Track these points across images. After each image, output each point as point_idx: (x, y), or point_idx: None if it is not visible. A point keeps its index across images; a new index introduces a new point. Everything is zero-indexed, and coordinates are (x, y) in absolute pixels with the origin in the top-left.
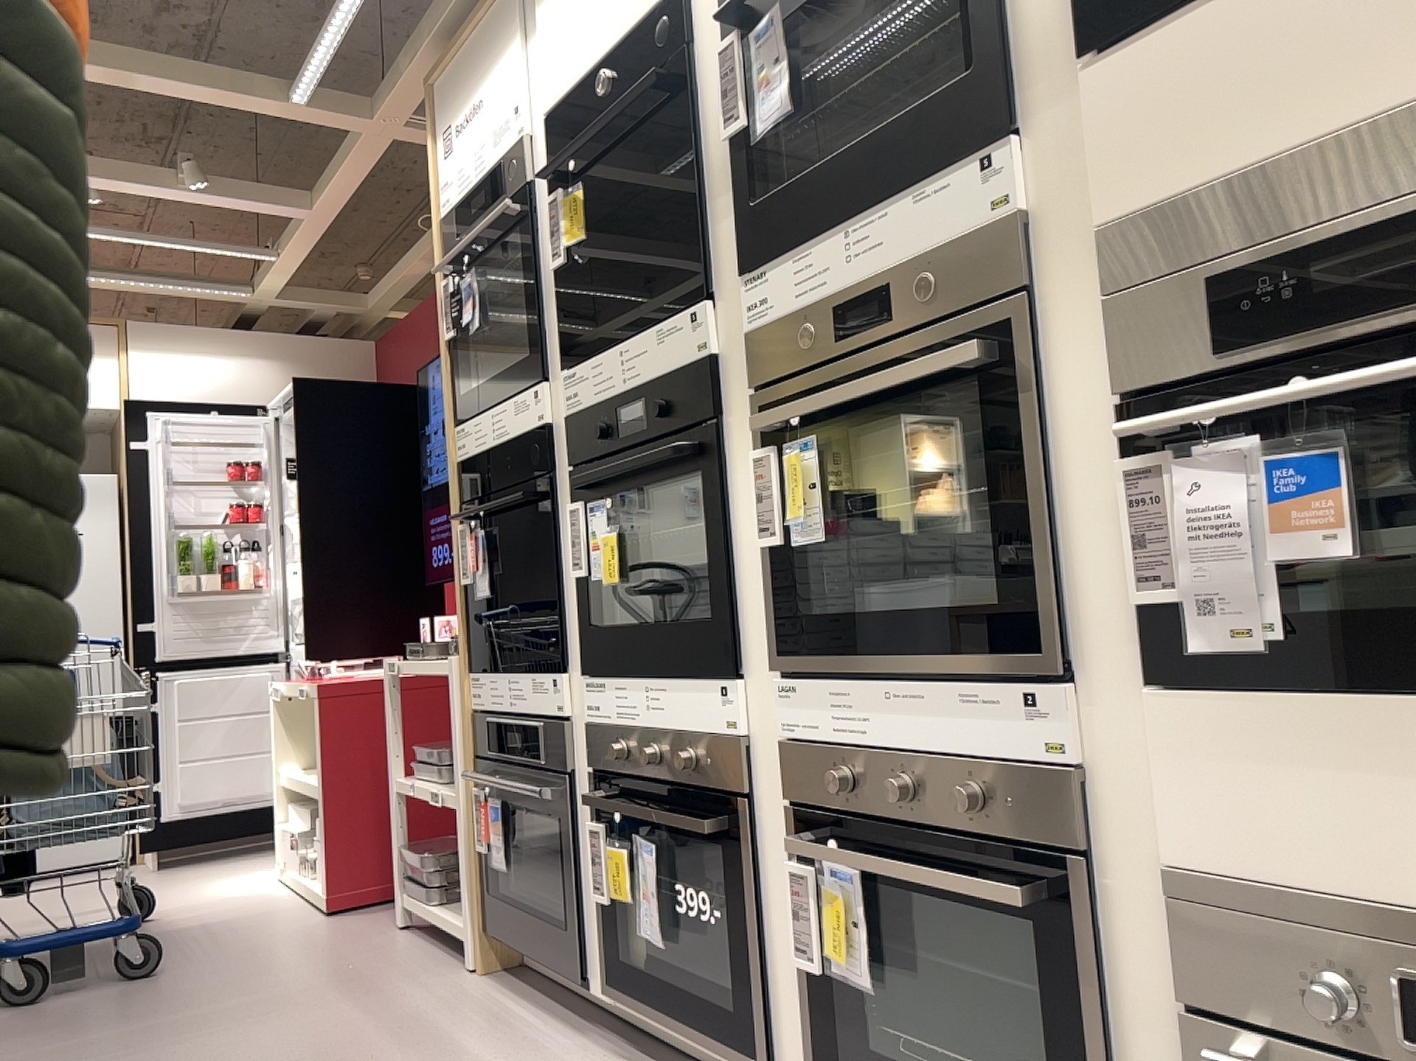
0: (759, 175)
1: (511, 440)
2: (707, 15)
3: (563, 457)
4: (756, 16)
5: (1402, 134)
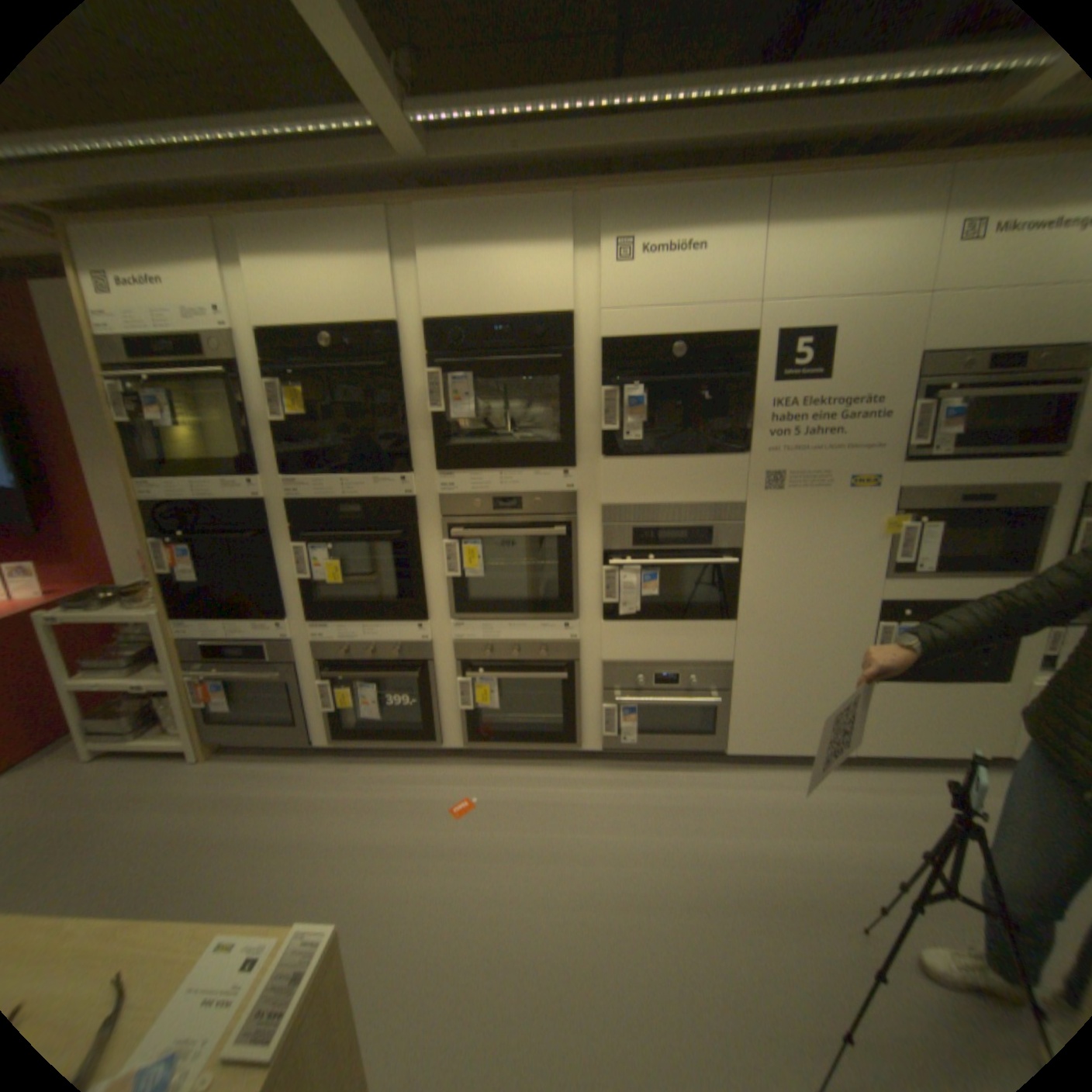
0: (449, 435)
1: (215, 502)
2: (413, 347)
3: (279, 520)
4: (454, 369)
5: (679, 511)
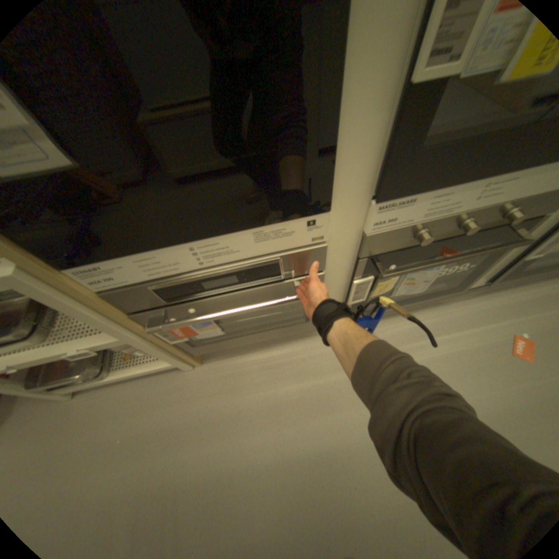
0: None
1: None
2: None
3: None
4: None
5: None
